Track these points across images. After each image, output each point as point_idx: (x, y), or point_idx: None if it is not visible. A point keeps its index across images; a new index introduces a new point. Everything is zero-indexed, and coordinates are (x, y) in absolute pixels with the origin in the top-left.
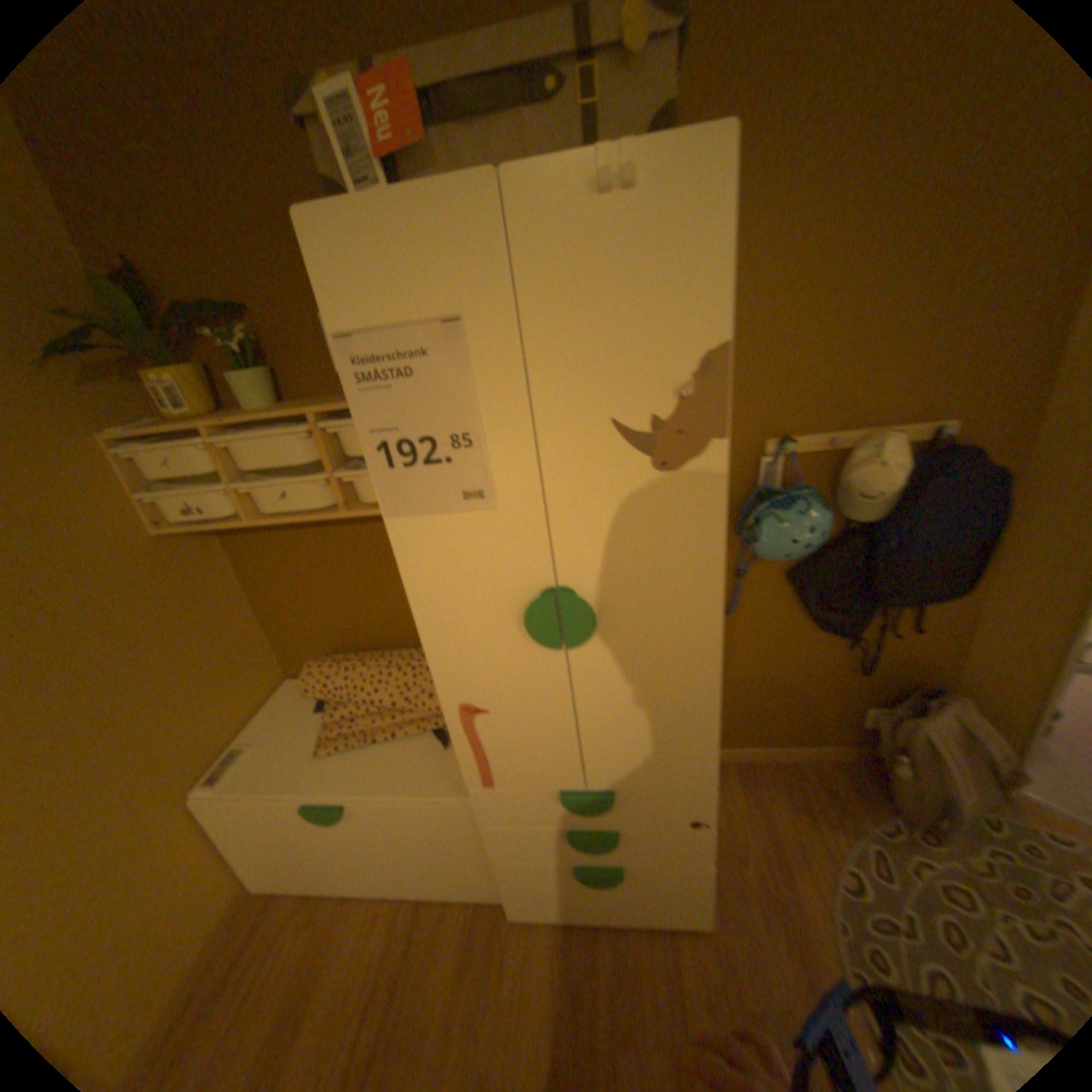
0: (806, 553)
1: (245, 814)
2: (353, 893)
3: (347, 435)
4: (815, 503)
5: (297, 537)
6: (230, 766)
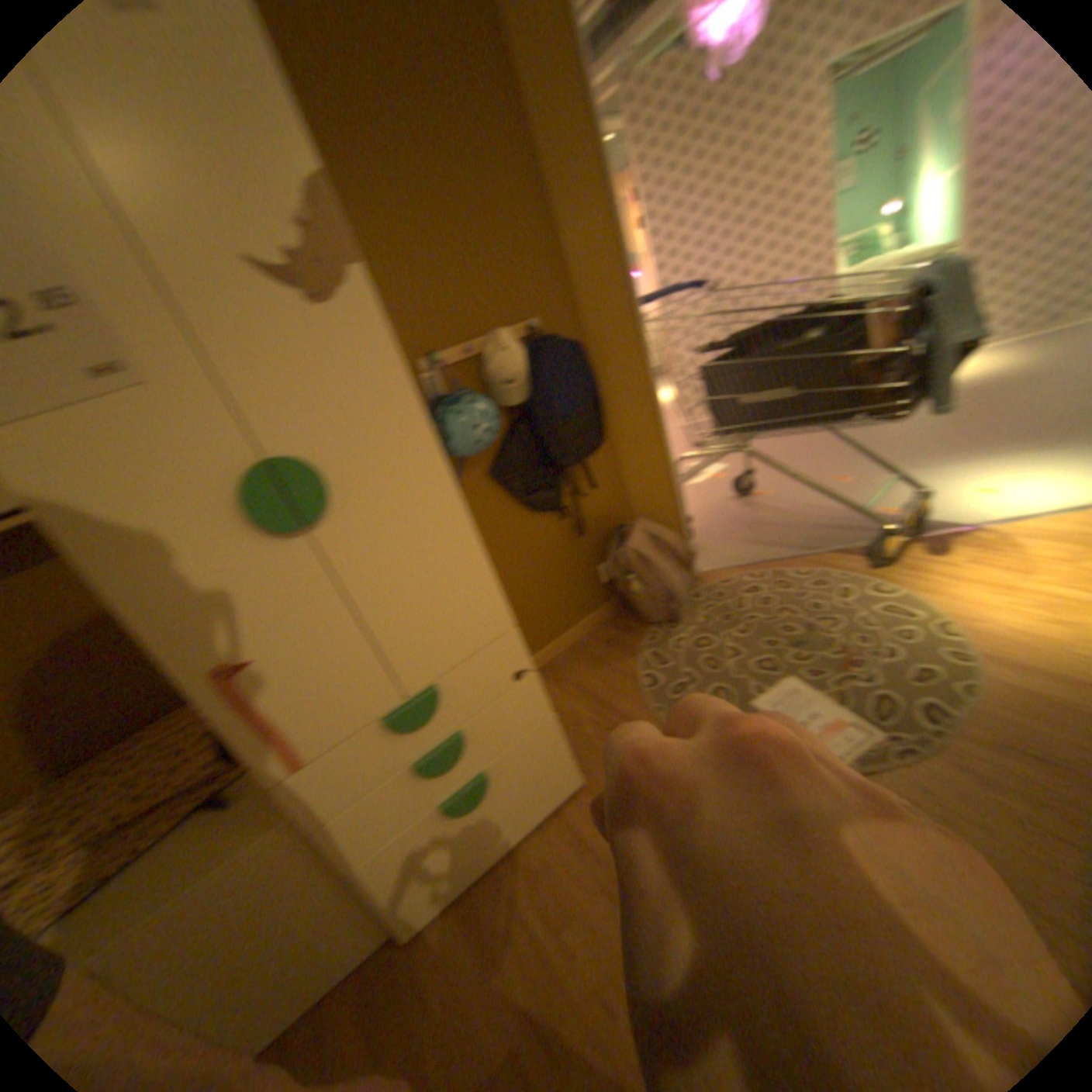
0: (493, 438)
1: None
2: None
3: None
4: (479, 394)
5: None
6: None
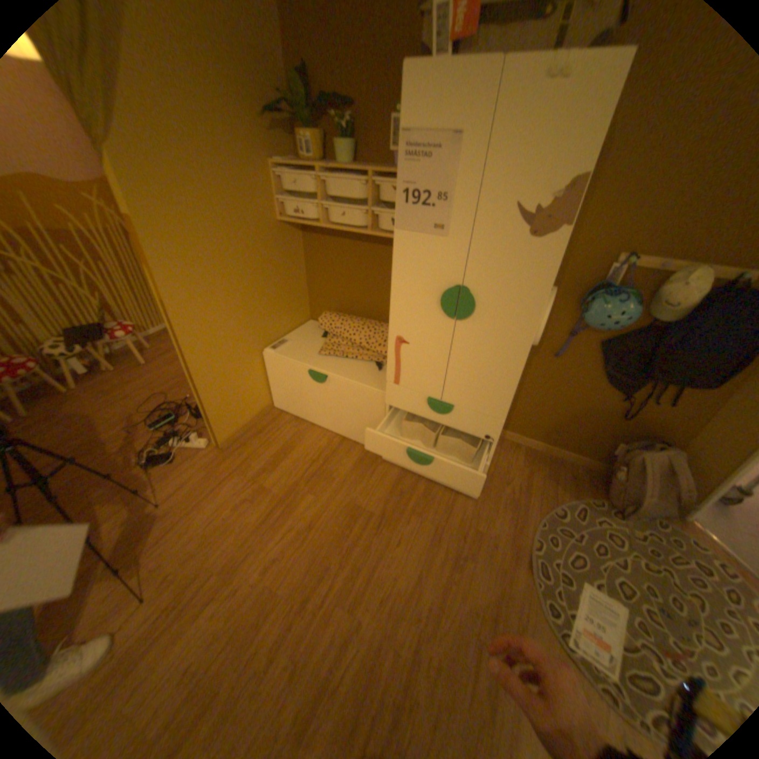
0: (615, 329)
1: (284, 366)
2: (317, 422)
3: (384, 188)
4: (633, 299)
5: (339, 243)
6: (282, 345)
